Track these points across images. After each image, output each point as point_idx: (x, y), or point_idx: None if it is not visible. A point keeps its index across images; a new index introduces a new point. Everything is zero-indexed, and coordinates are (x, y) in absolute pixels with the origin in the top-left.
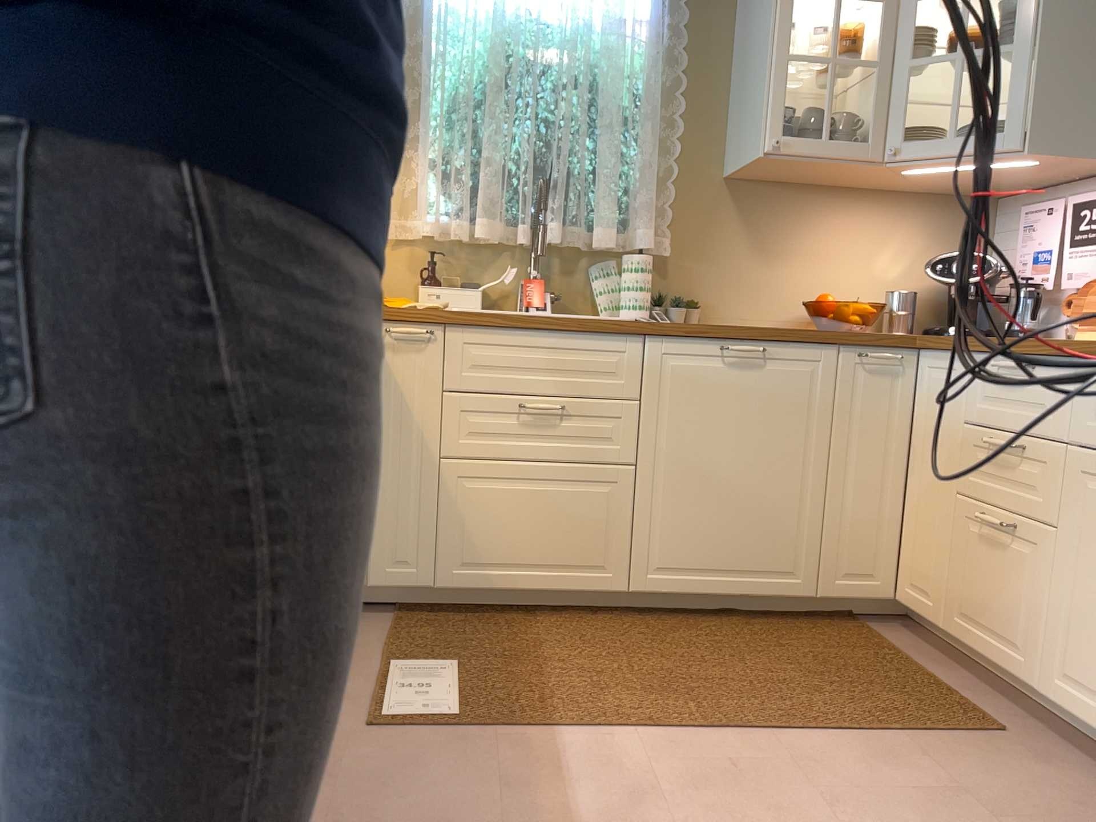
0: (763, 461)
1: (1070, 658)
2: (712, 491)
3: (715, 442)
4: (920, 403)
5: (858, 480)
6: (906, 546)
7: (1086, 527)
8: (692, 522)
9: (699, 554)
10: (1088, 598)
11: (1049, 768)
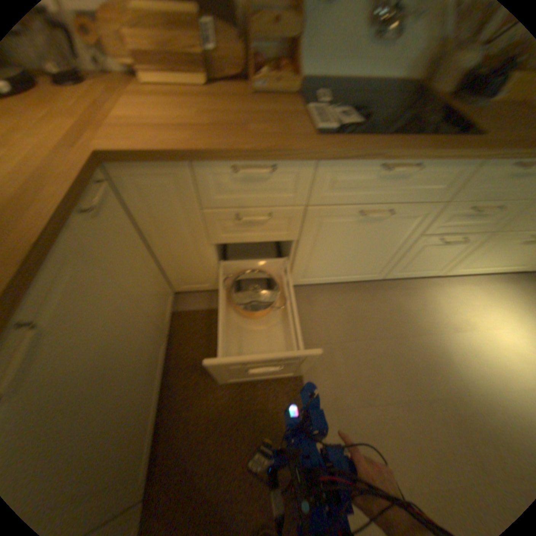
0: (116, 356)
1: (306, 272)
2: (118, 416)
3: (89, 413)
4: (133, 203)
5: (143, 280)
6: (171, 273)
7: (319, 235)
8: (128, 437)
9: (142, 427)
10: (318, 255)
11: (313, 301)
